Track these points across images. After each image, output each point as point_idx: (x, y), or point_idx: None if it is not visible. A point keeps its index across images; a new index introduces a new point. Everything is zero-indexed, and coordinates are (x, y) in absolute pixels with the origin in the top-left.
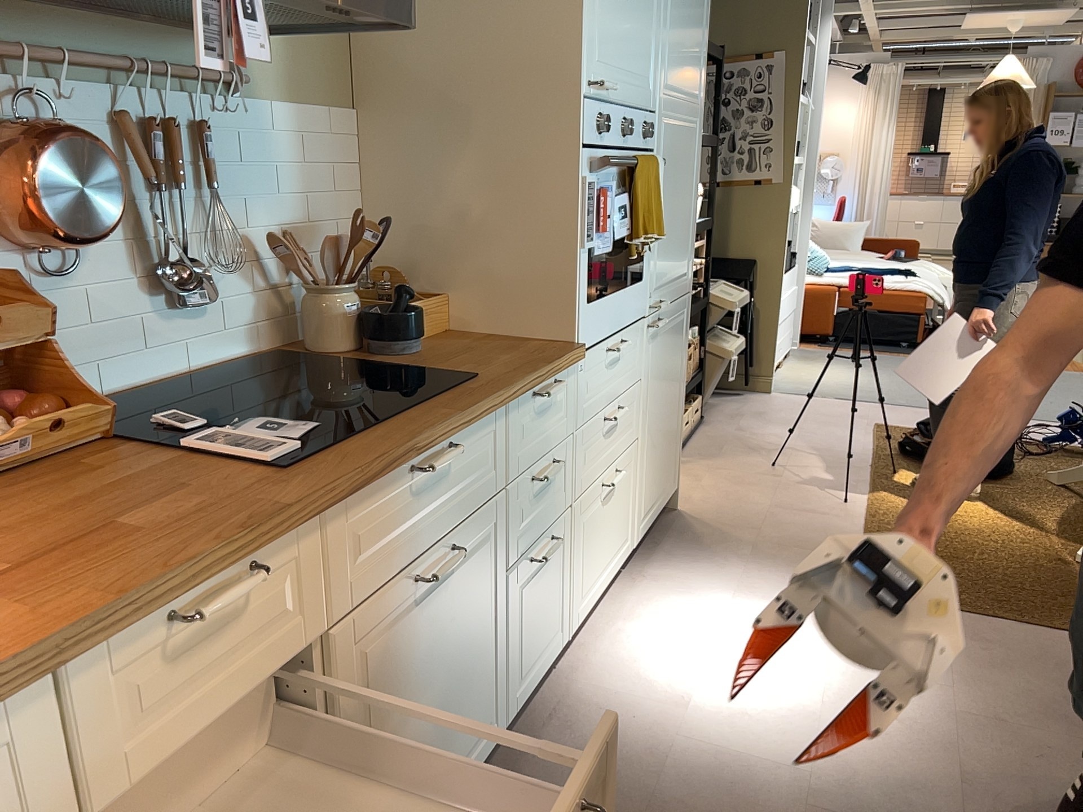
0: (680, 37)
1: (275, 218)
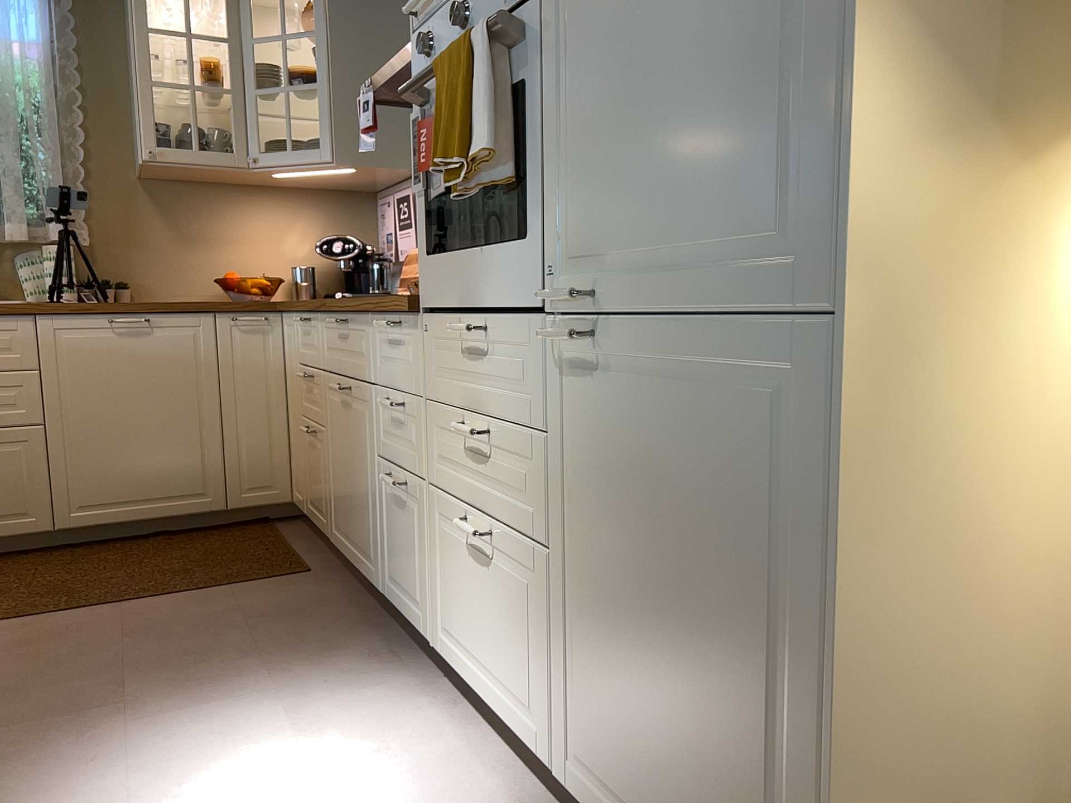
0: None
1: None
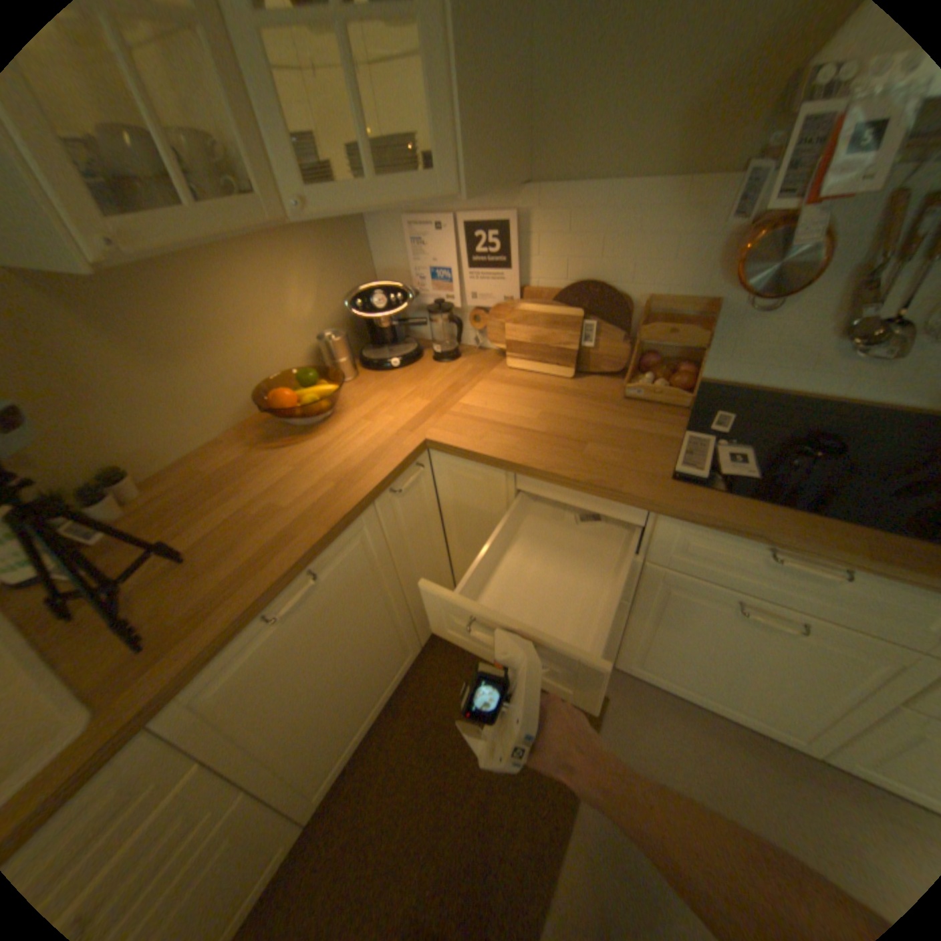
0: None
1: None
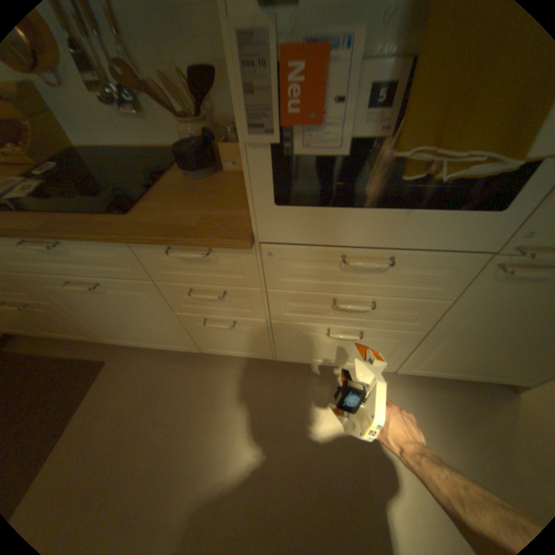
0: None
1: (183, 58)
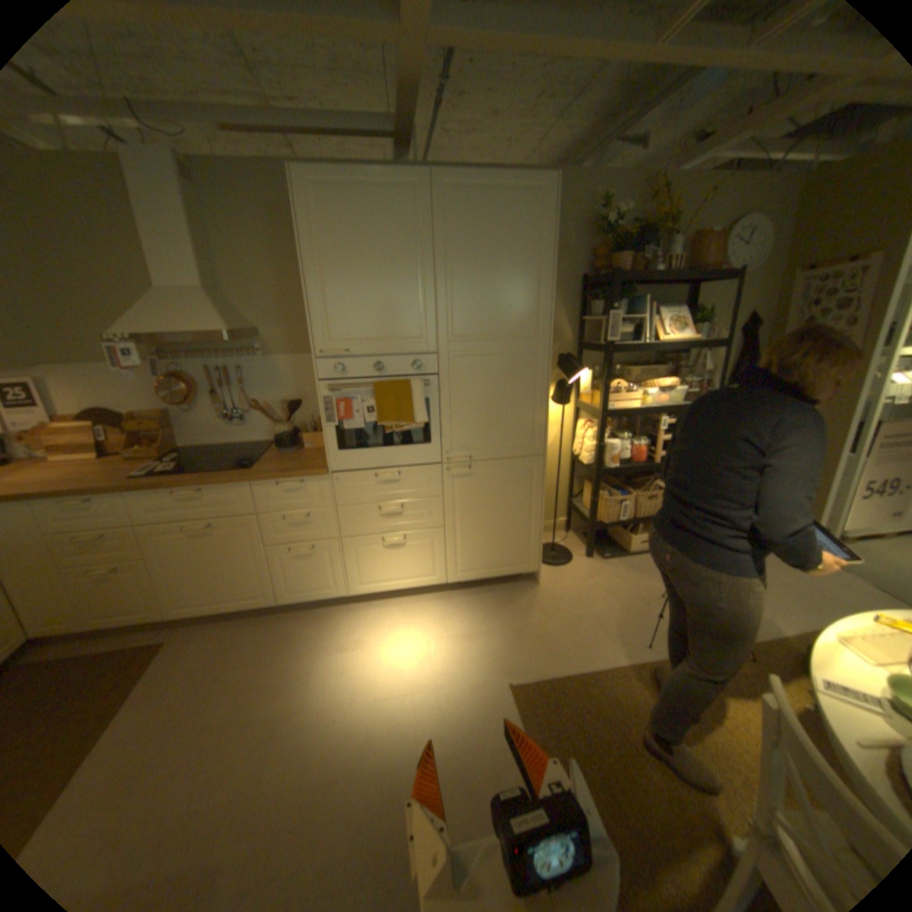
0: (477, 304)
1: (279, 396)
